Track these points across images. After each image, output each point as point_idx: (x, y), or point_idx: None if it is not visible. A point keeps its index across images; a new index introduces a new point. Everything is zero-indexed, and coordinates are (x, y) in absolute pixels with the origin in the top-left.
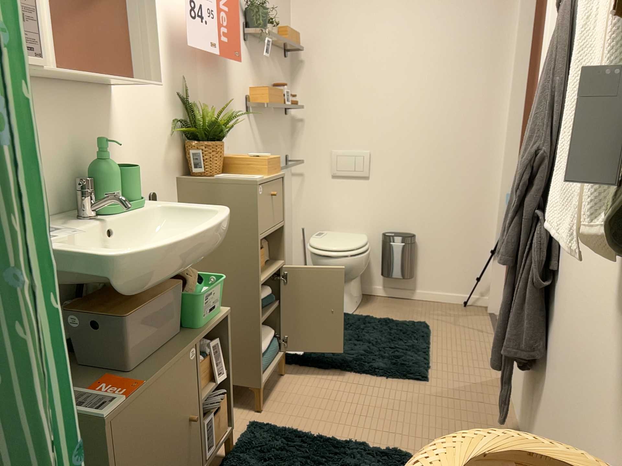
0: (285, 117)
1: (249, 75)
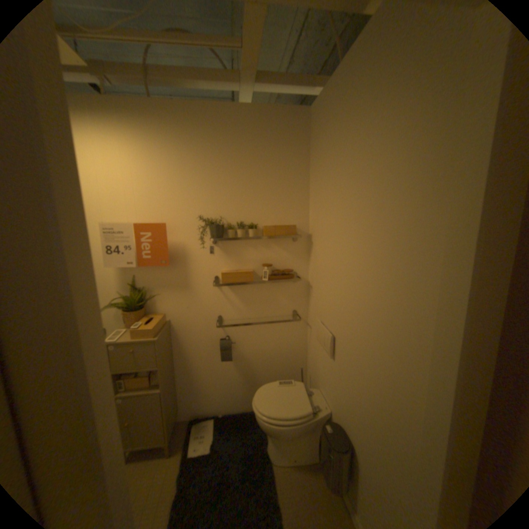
0: (288, 281)
1: (217, 260)
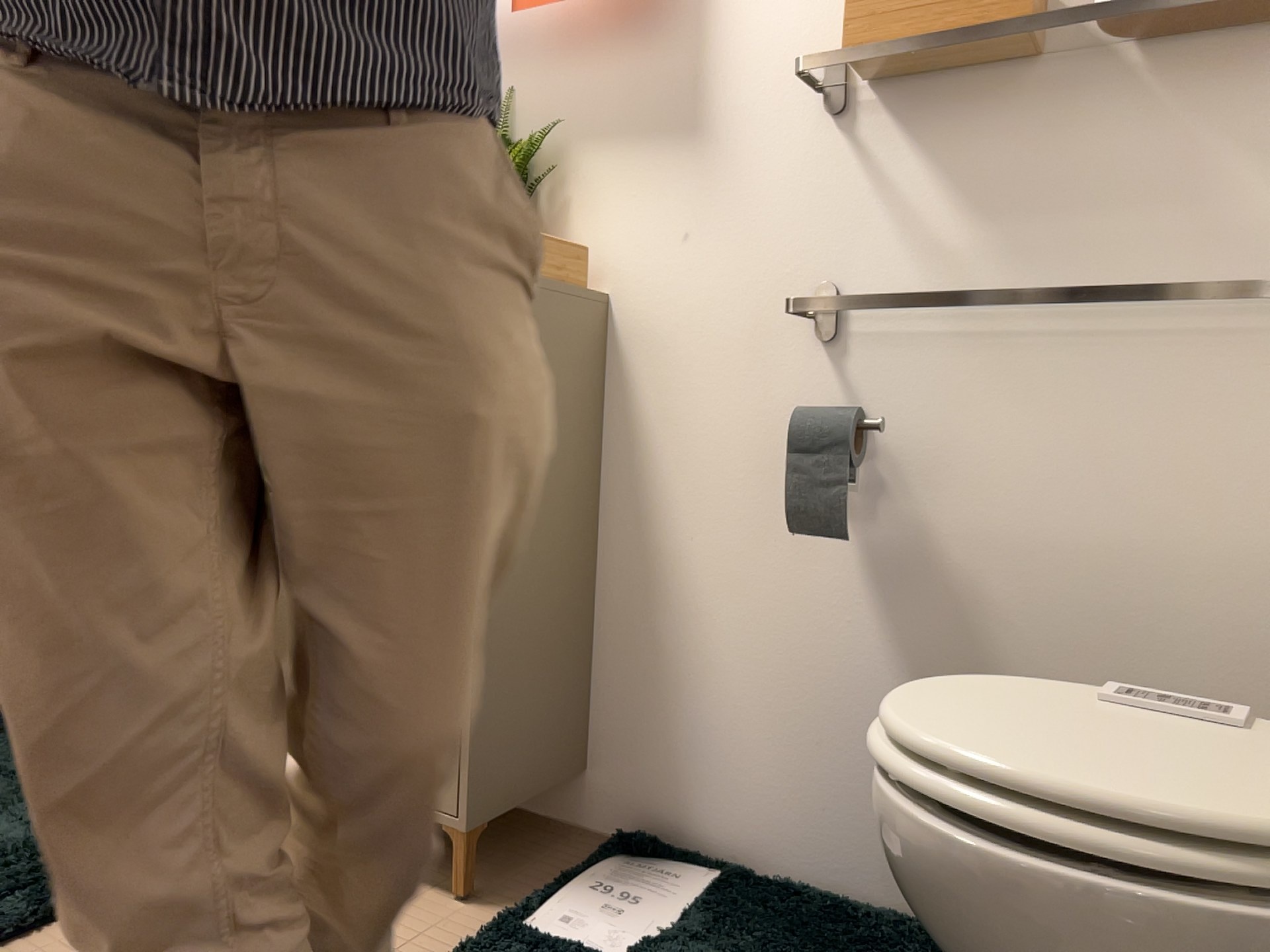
0: None
1: None
